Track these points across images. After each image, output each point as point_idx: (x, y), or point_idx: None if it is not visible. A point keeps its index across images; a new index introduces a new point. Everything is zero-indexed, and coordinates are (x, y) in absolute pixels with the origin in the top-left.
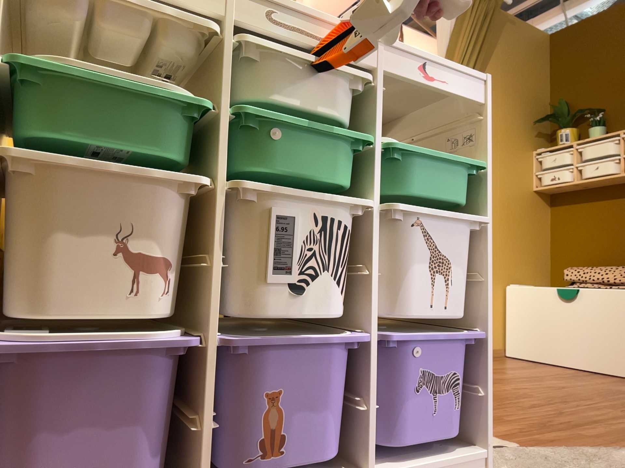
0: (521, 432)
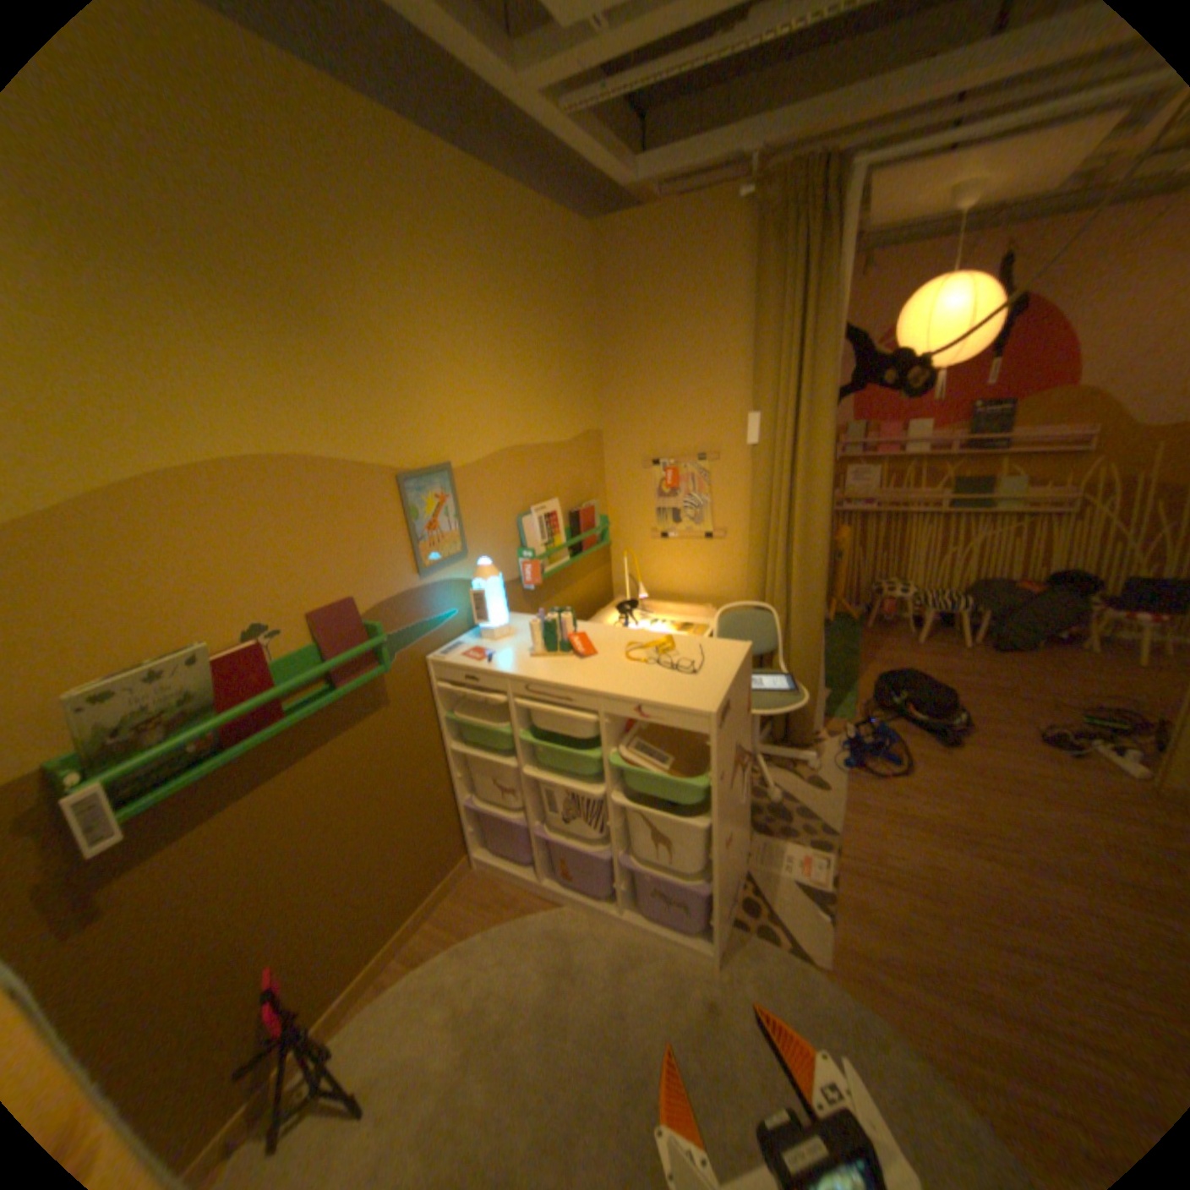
0: (876, 969)
